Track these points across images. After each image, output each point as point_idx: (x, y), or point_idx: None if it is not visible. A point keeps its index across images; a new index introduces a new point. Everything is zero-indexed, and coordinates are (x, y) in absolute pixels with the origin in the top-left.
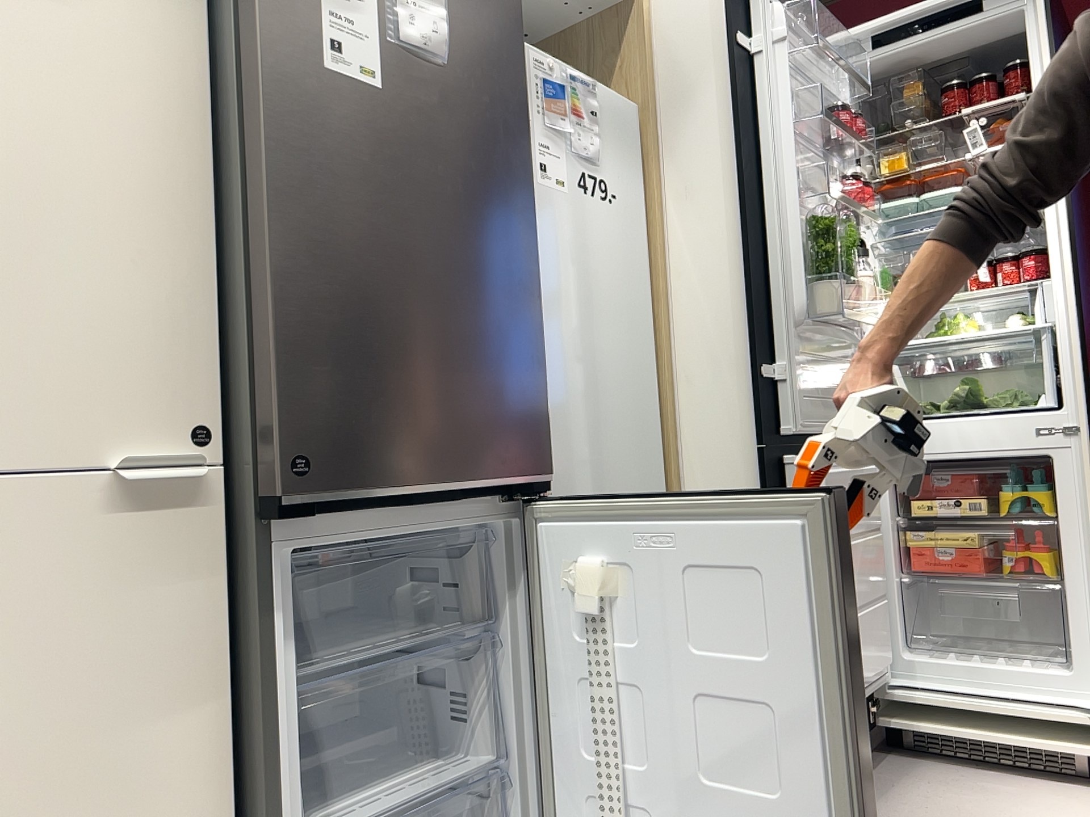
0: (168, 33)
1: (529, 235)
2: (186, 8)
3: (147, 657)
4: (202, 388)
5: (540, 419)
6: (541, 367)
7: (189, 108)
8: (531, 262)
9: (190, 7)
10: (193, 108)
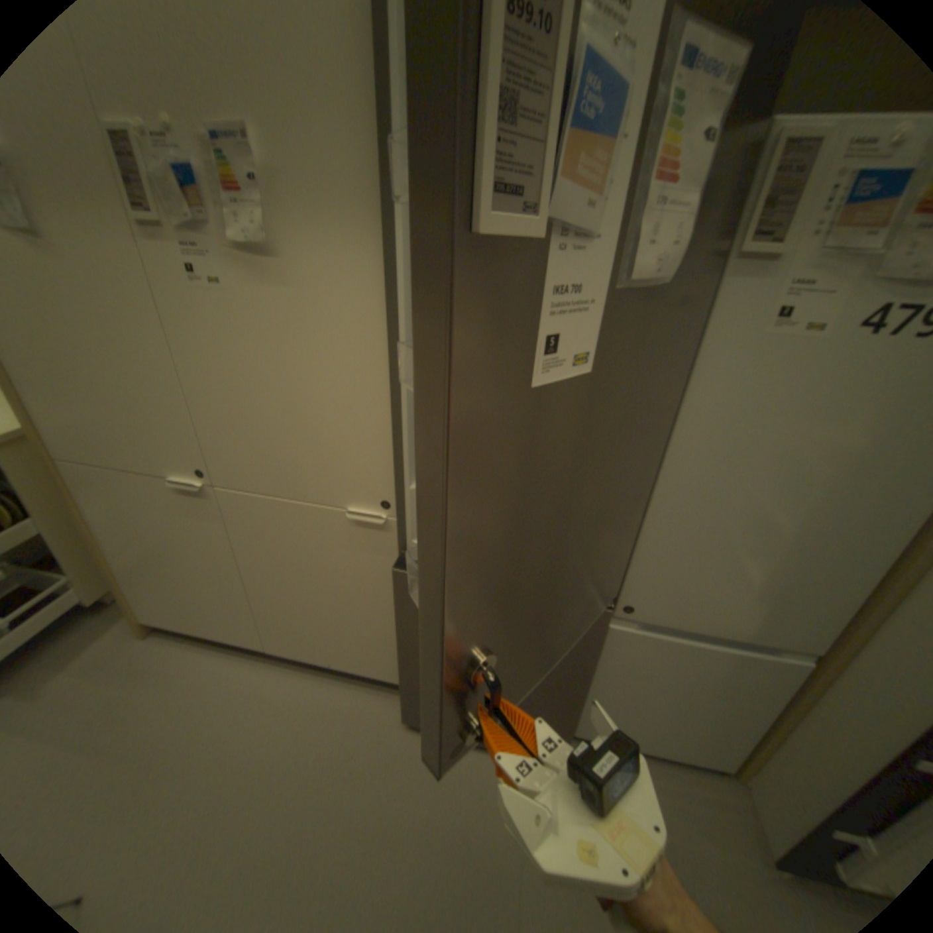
0: (362, 280)
1: (660, 425)
2: (372, 256)
3: (368, 572)
4: (388, 483)
5: (615, 563)
6: (633, 530)
7: (376, 331)
8: (652, 448)
9: (374, 254)
10: (379, 330)
